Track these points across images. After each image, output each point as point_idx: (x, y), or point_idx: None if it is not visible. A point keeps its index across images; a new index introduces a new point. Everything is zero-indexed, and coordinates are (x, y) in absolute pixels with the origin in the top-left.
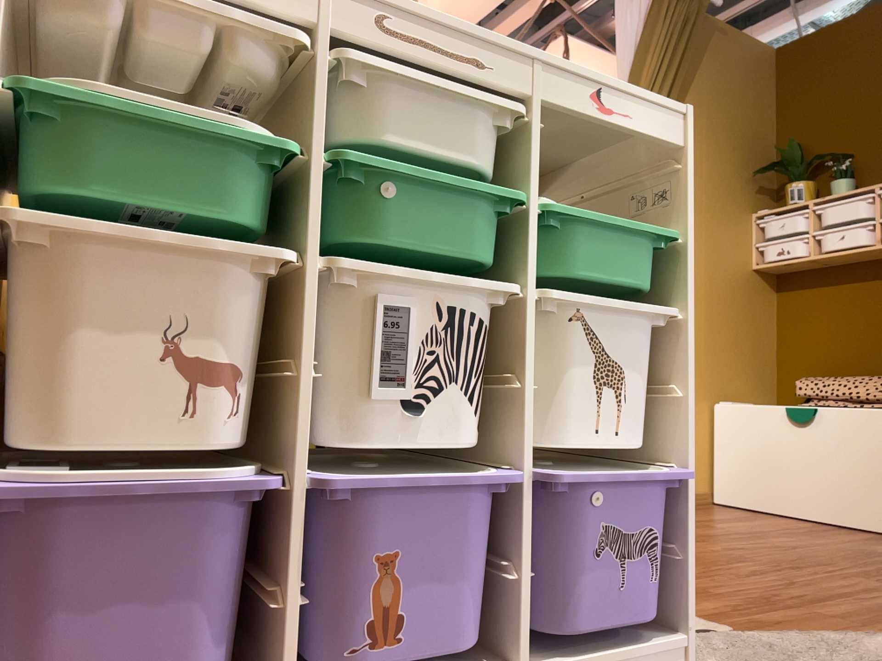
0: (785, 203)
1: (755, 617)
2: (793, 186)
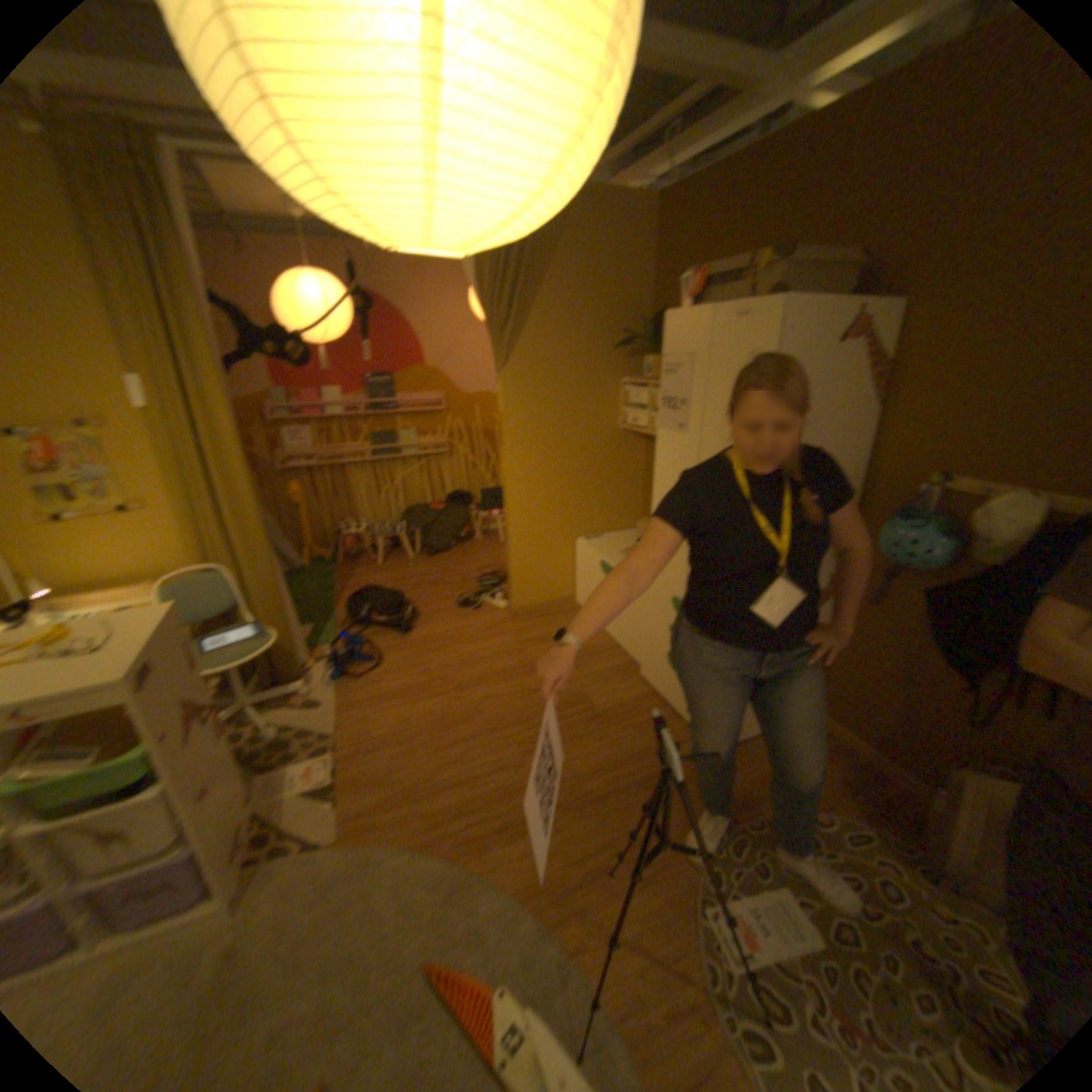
0: (645, 374)
1: (365, 831)
2: (651, 359)
